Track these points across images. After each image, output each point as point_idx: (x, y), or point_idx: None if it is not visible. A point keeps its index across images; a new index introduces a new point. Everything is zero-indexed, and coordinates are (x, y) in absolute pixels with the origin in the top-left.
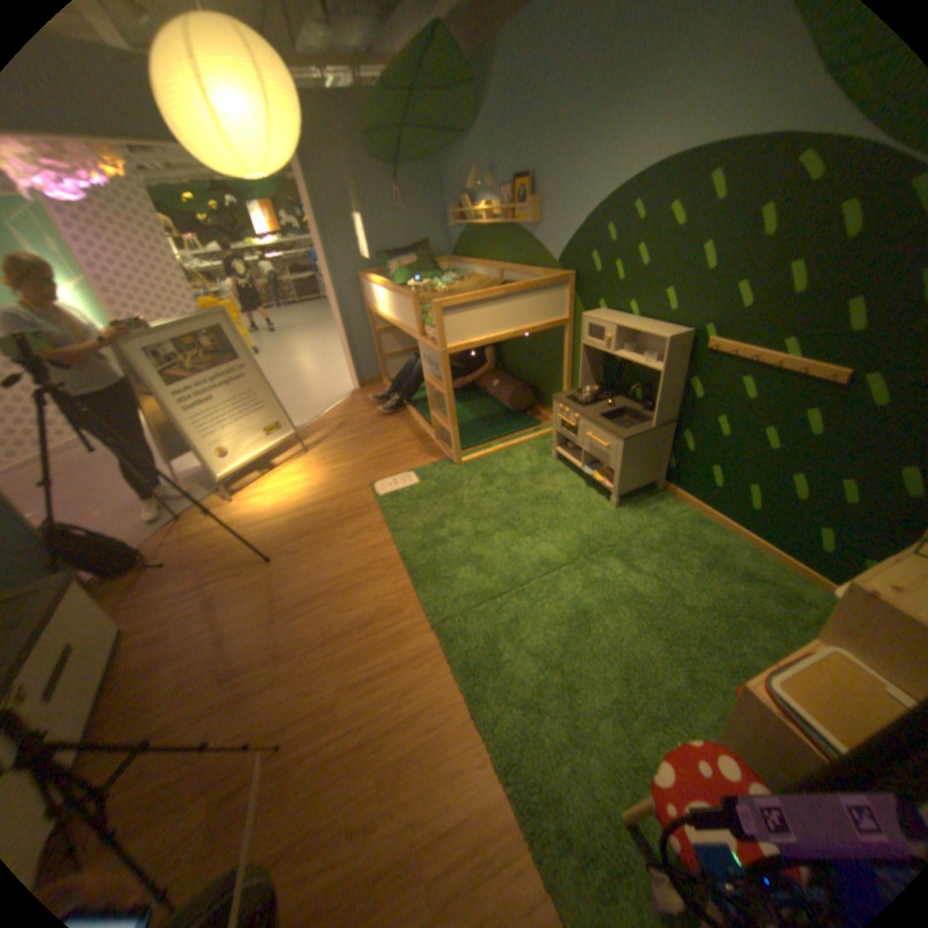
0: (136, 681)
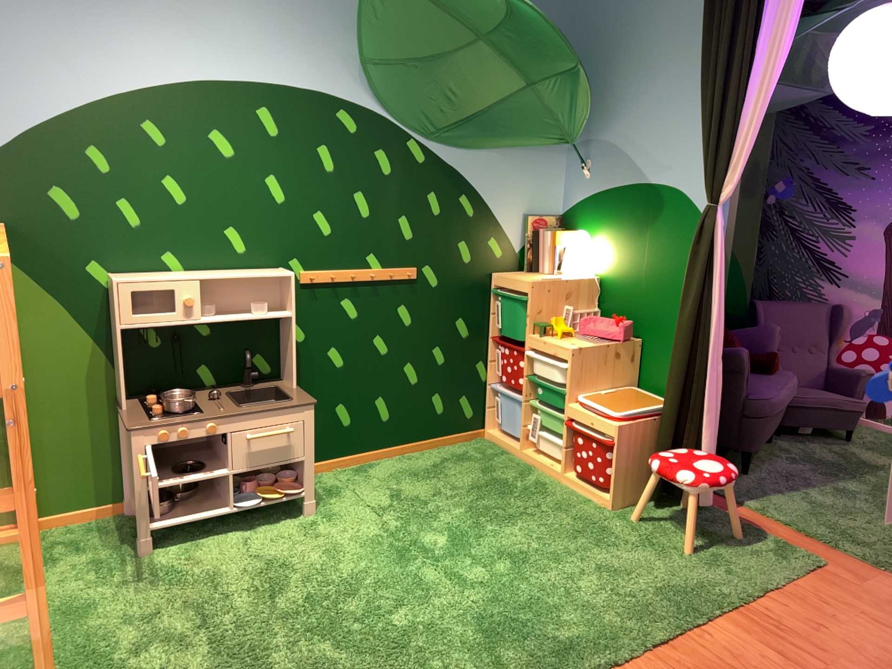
0: None
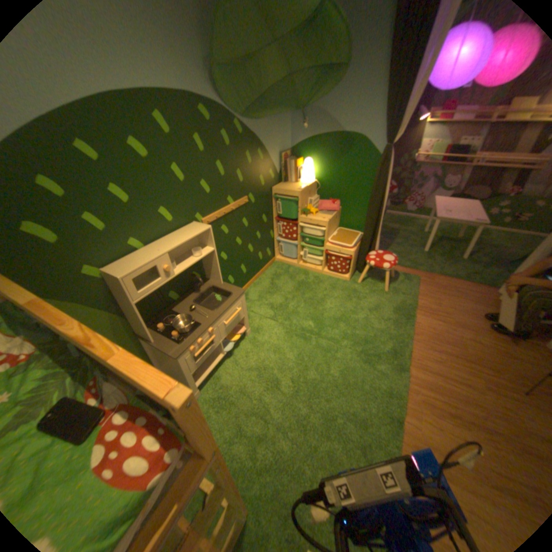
0: None
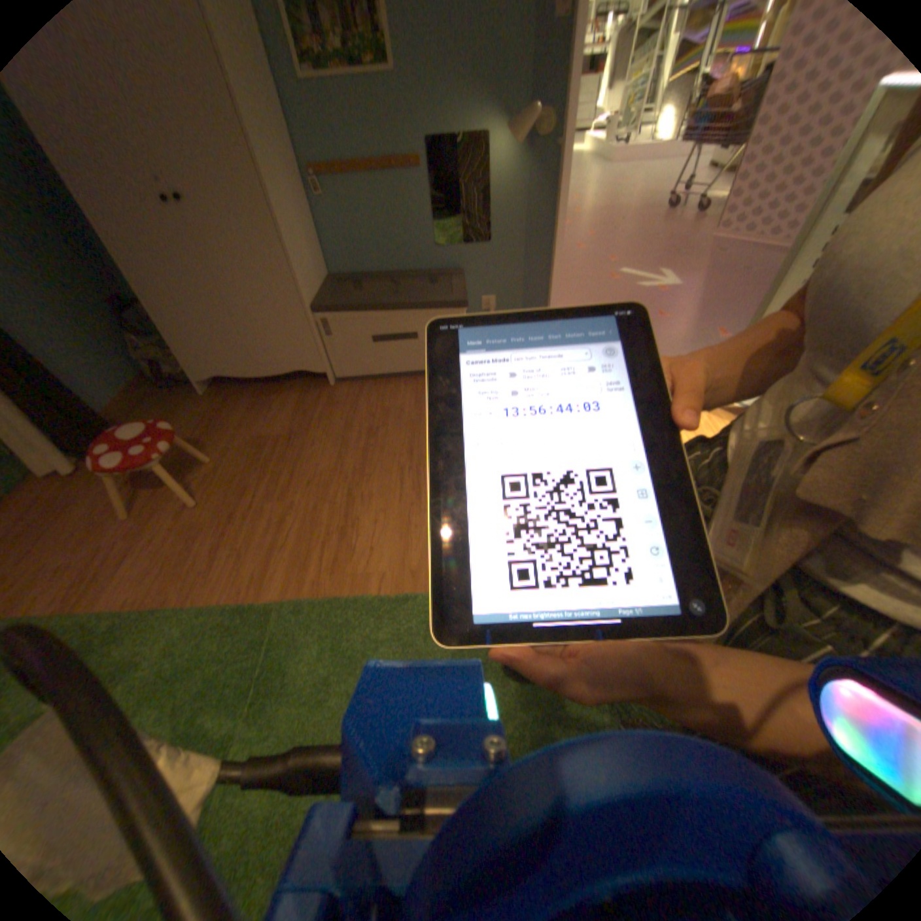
0: (407, 387)
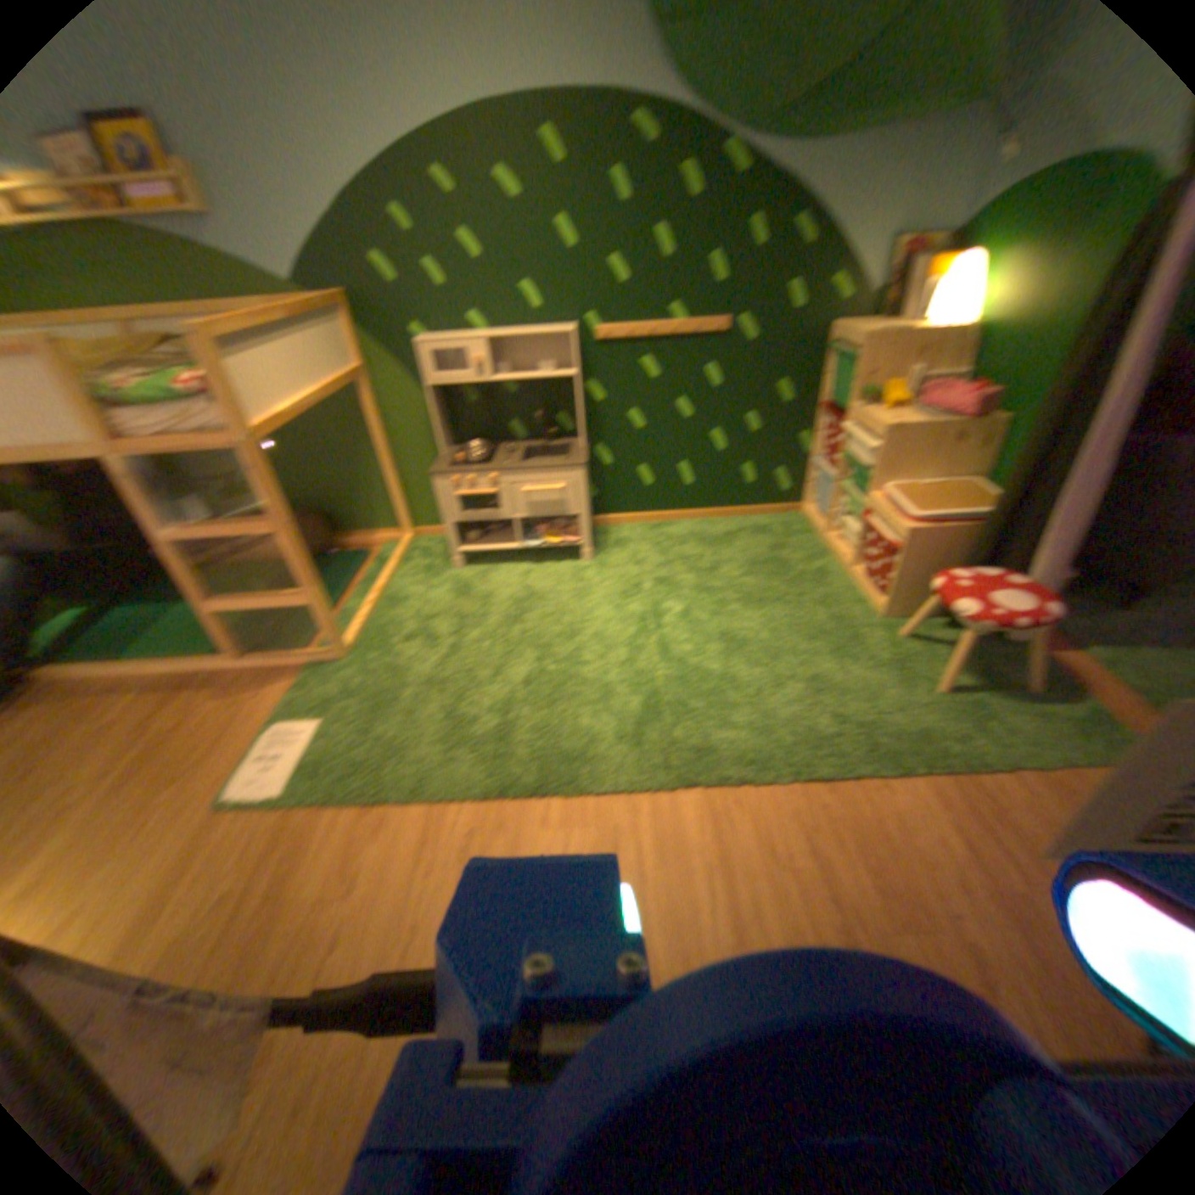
0: None
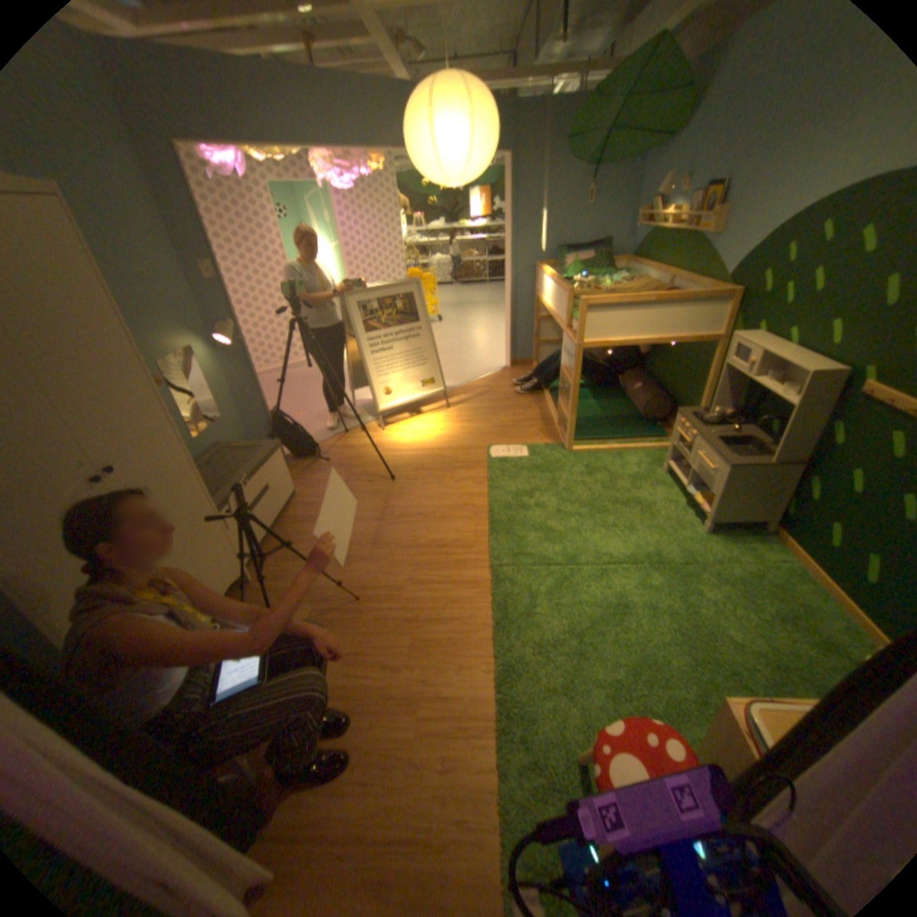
0: (293, 526)
